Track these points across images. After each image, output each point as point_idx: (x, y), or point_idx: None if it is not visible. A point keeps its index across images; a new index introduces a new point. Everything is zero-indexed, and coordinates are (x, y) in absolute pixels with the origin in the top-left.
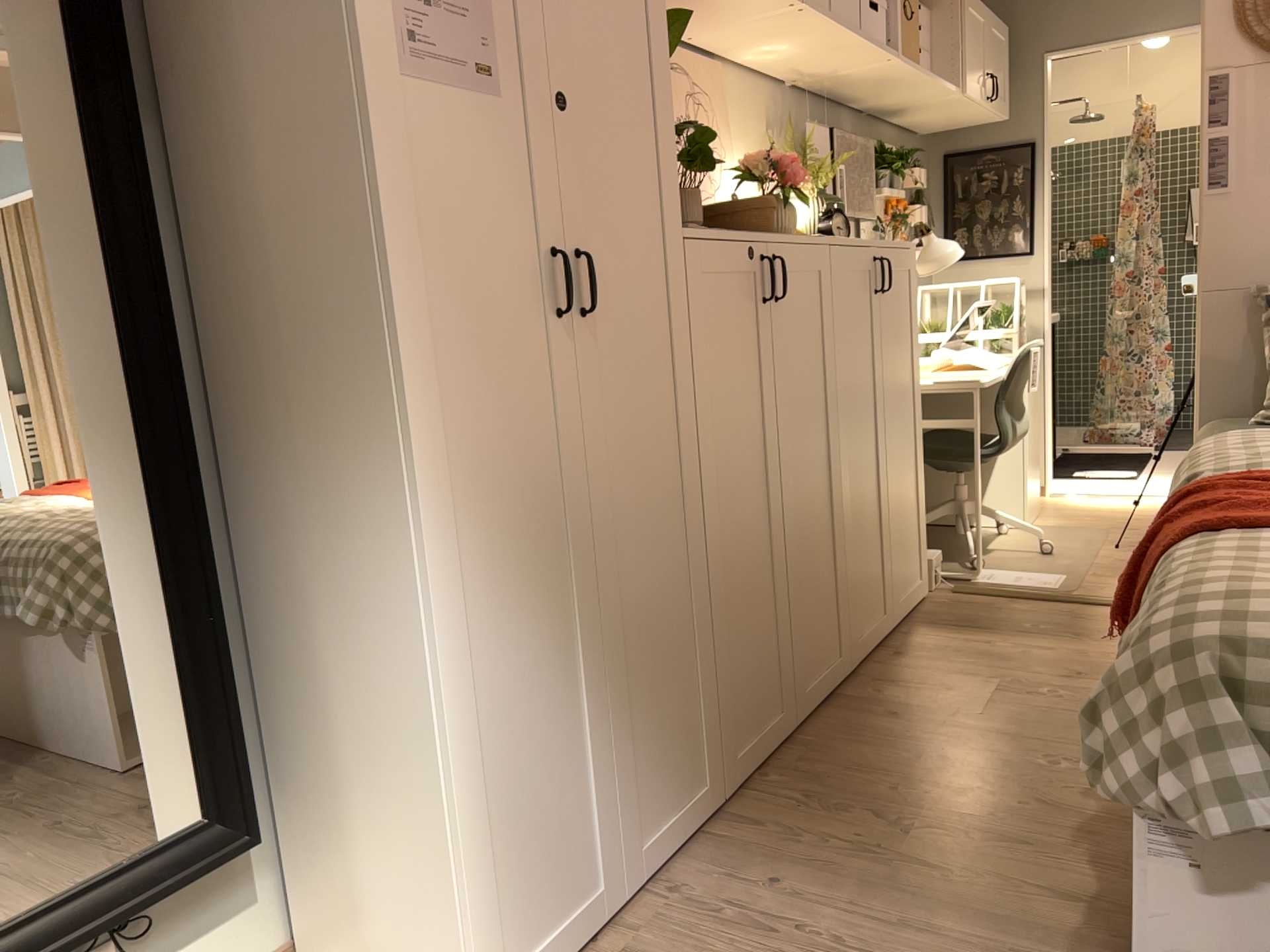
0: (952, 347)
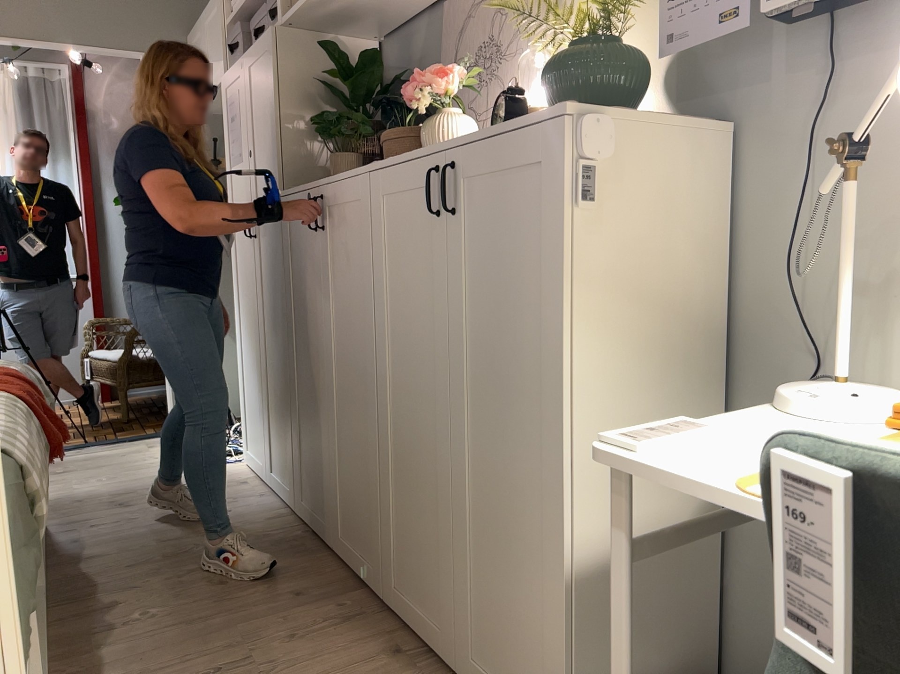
0: None
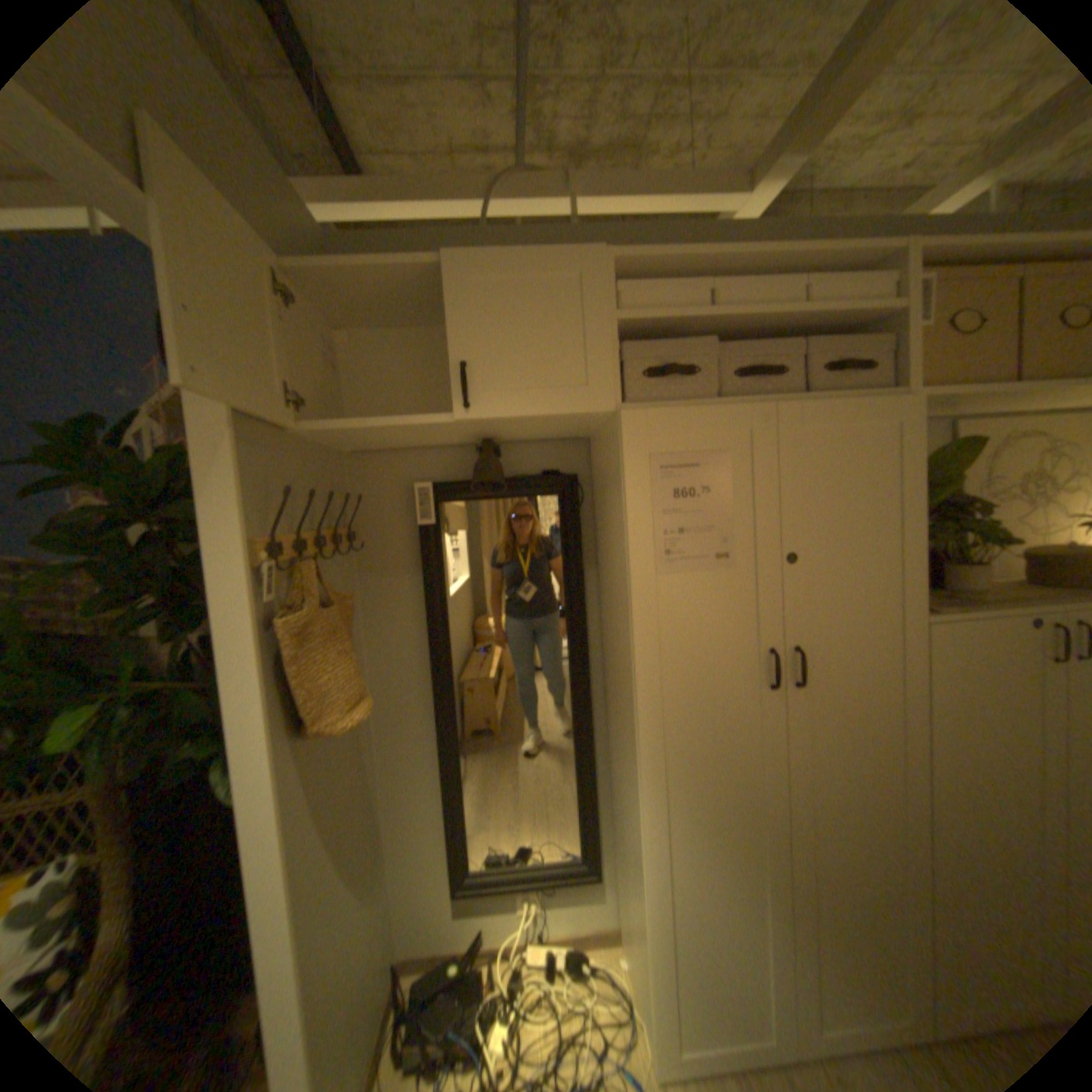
0: None
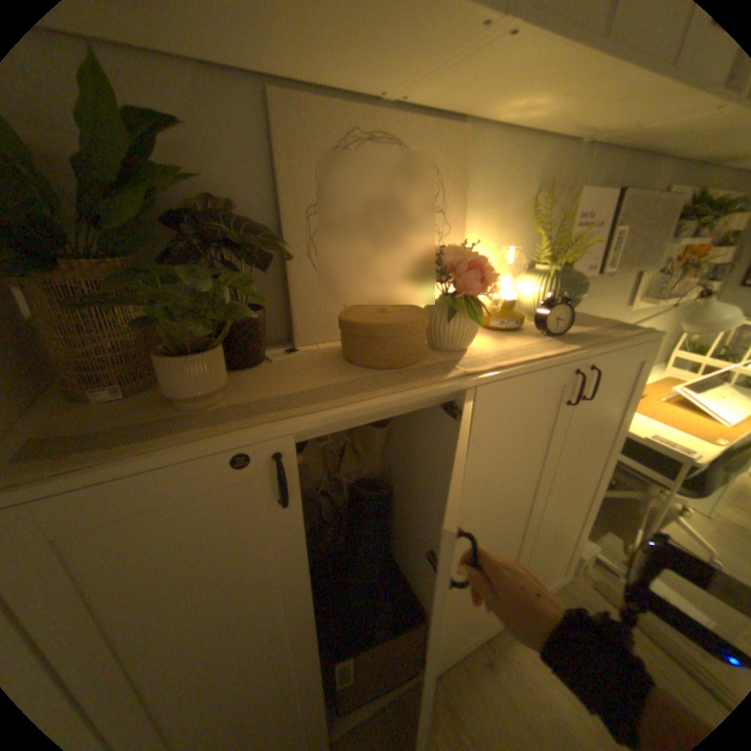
0: (695, 387)
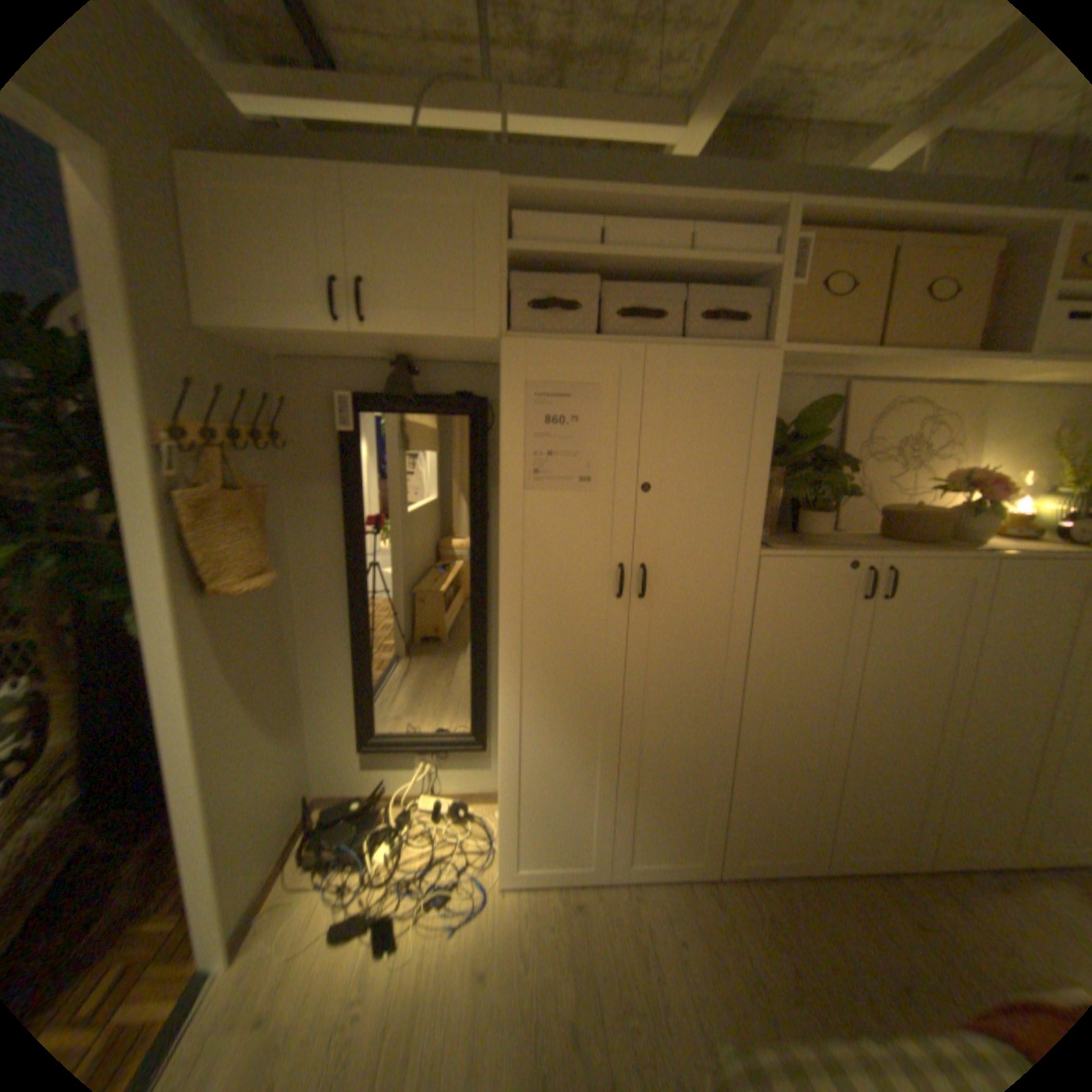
0: None
